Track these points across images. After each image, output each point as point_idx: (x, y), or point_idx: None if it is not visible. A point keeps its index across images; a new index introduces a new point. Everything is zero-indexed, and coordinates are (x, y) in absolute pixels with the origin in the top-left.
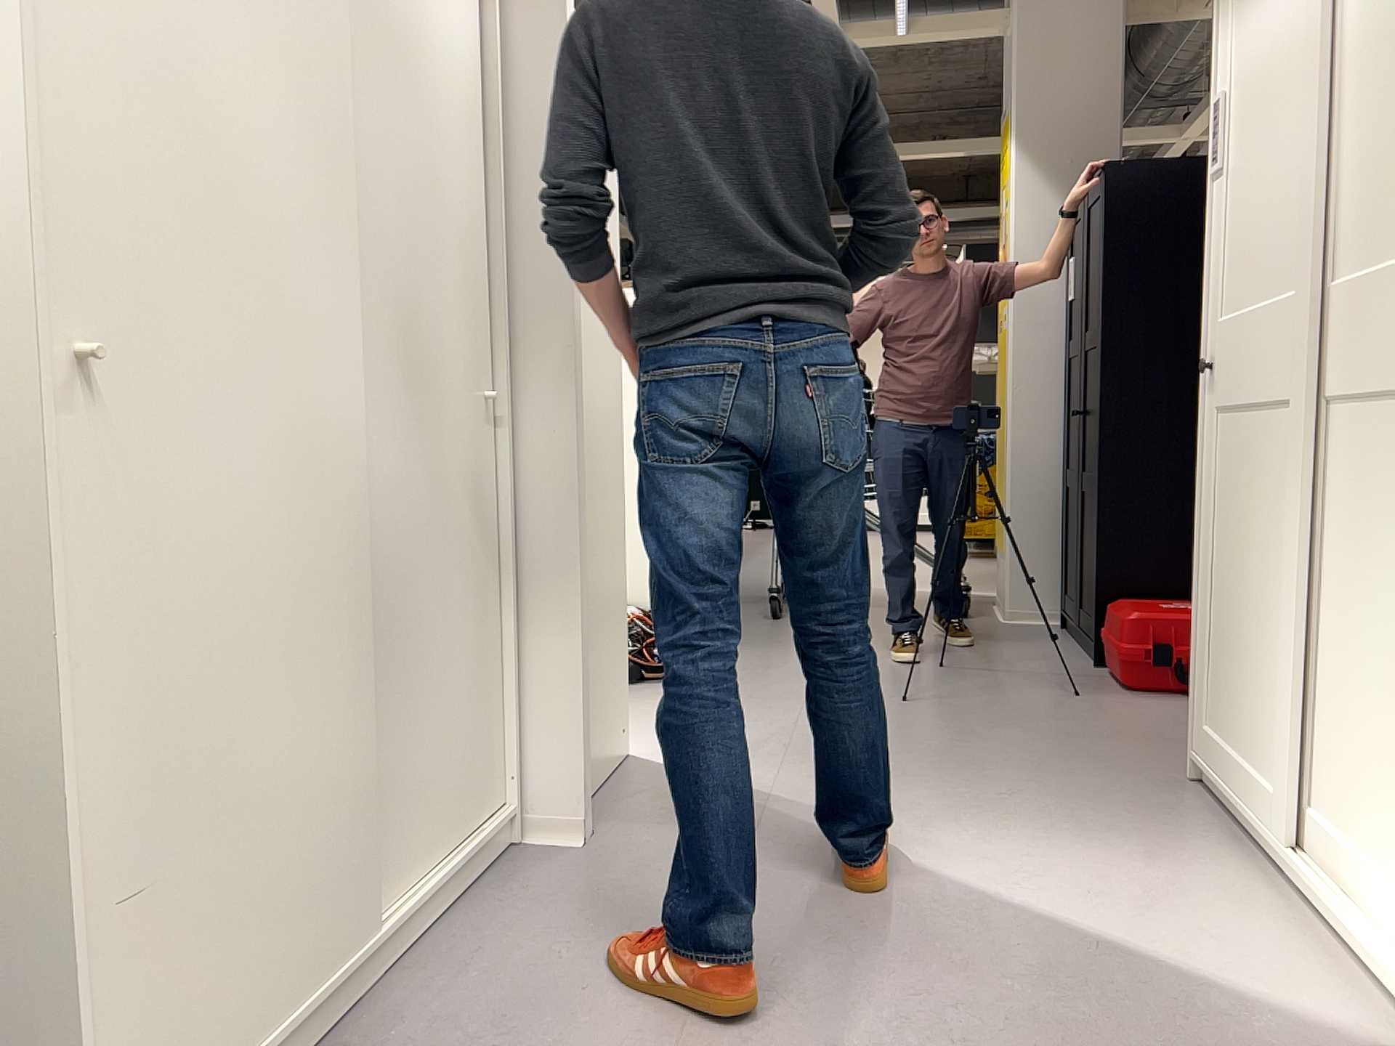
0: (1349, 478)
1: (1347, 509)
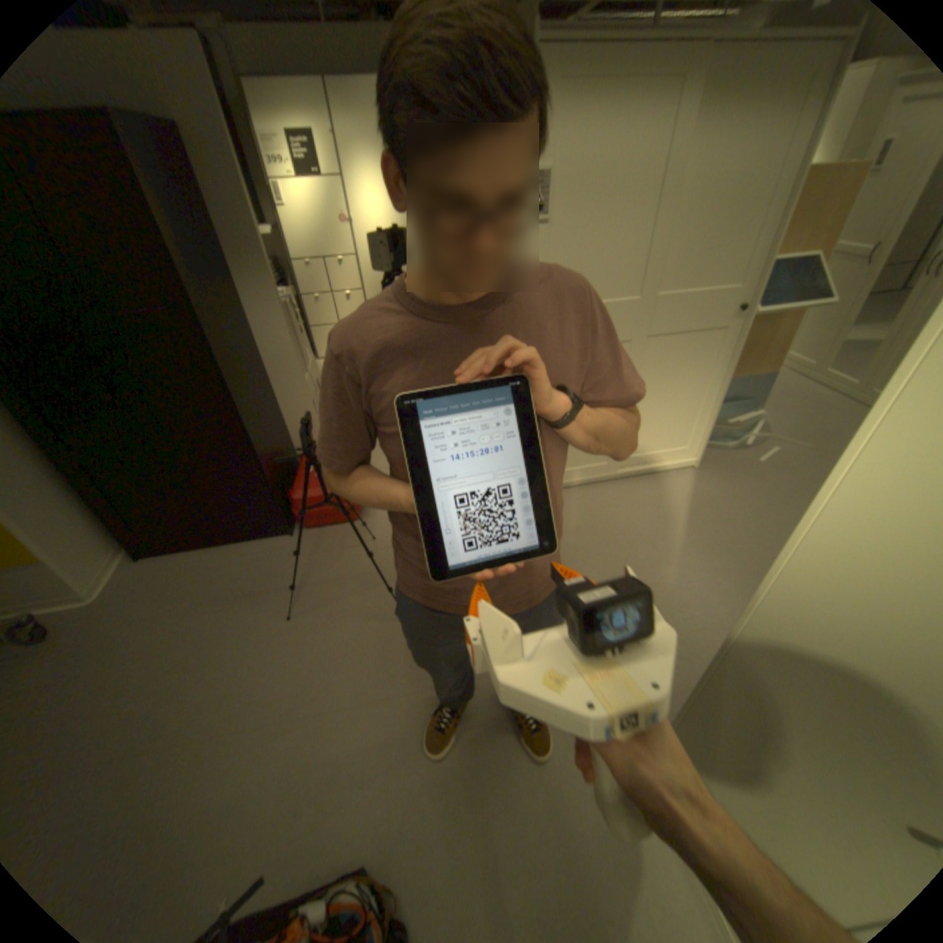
0: (662, 360)
1: (659, 369)
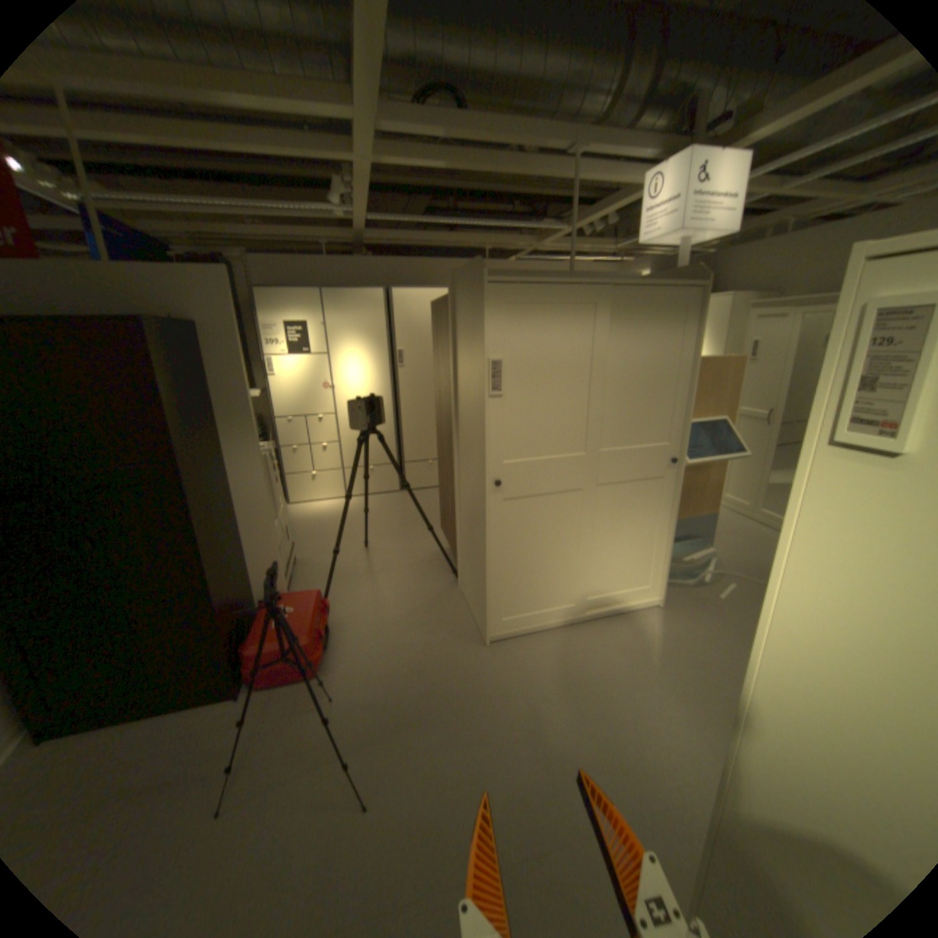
0: (612, 505)
1: (611, 513)
